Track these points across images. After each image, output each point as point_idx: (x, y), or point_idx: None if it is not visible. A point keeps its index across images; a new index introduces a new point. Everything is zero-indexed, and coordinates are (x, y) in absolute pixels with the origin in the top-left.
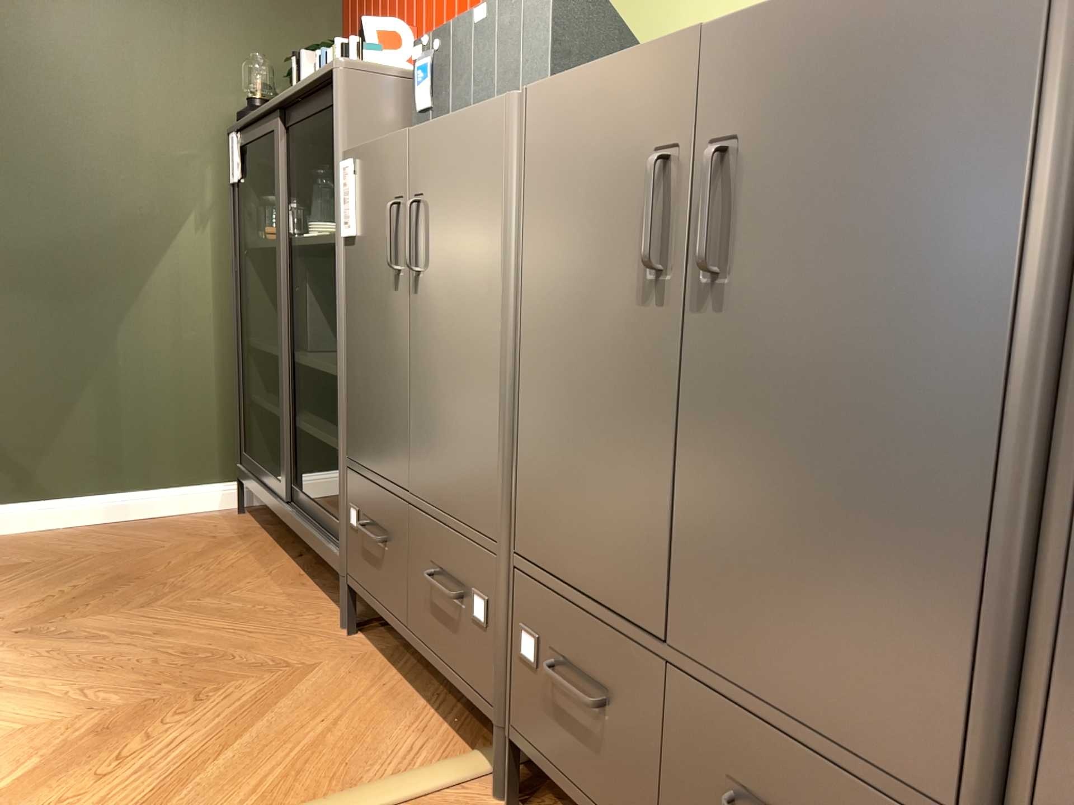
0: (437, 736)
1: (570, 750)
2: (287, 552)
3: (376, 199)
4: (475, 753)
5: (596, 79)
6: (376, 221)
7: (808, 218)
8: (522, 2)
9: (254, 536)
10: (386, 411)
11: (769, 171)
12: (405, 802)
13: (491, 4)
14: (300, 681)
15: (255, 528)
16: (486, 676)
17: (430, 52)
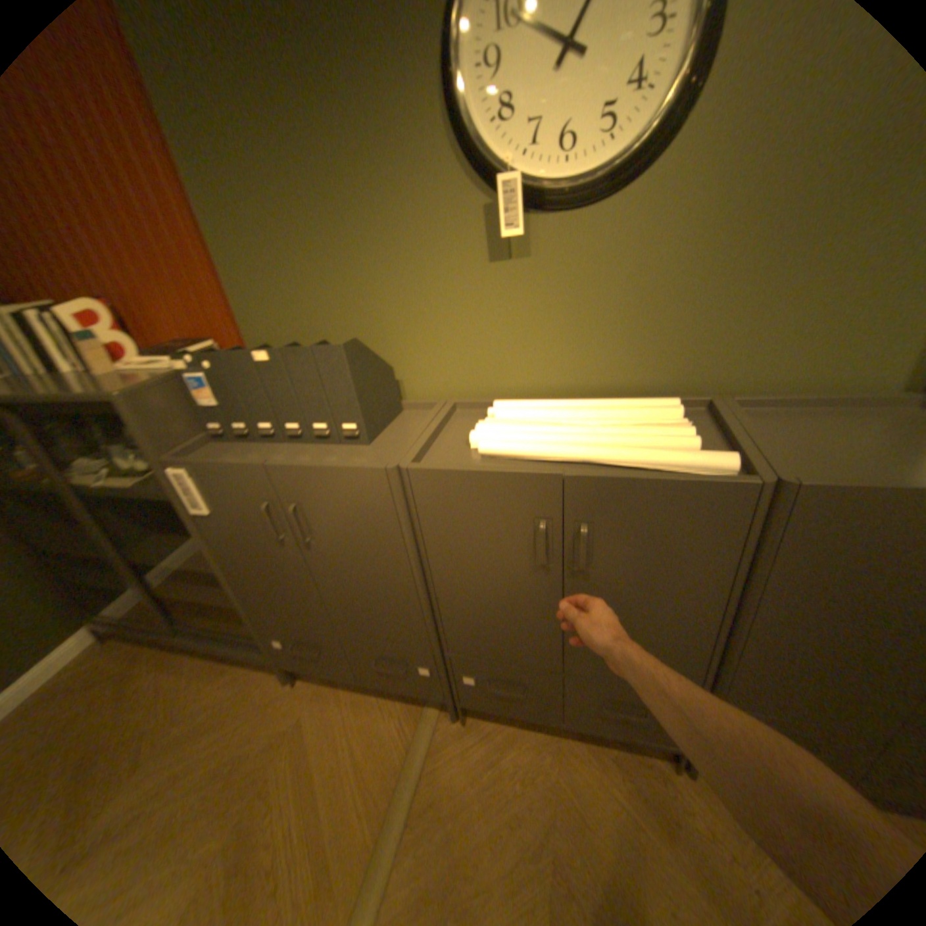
0: (400, 710)
1: (506, 705)
2: (184, 652)
3: (234, 494)
4: (426, 707)
5: (479, 477)
6: (241, 508)
7: (637, 555)
8: (315, 359)
9: (144, 654)
10: (298, 599)
11: (615, 537)
12: (426, 757)
13: (274, 350)
14: (304, 735)
15: (134, 647)
16: (437, 690)
17: (200, 364)
